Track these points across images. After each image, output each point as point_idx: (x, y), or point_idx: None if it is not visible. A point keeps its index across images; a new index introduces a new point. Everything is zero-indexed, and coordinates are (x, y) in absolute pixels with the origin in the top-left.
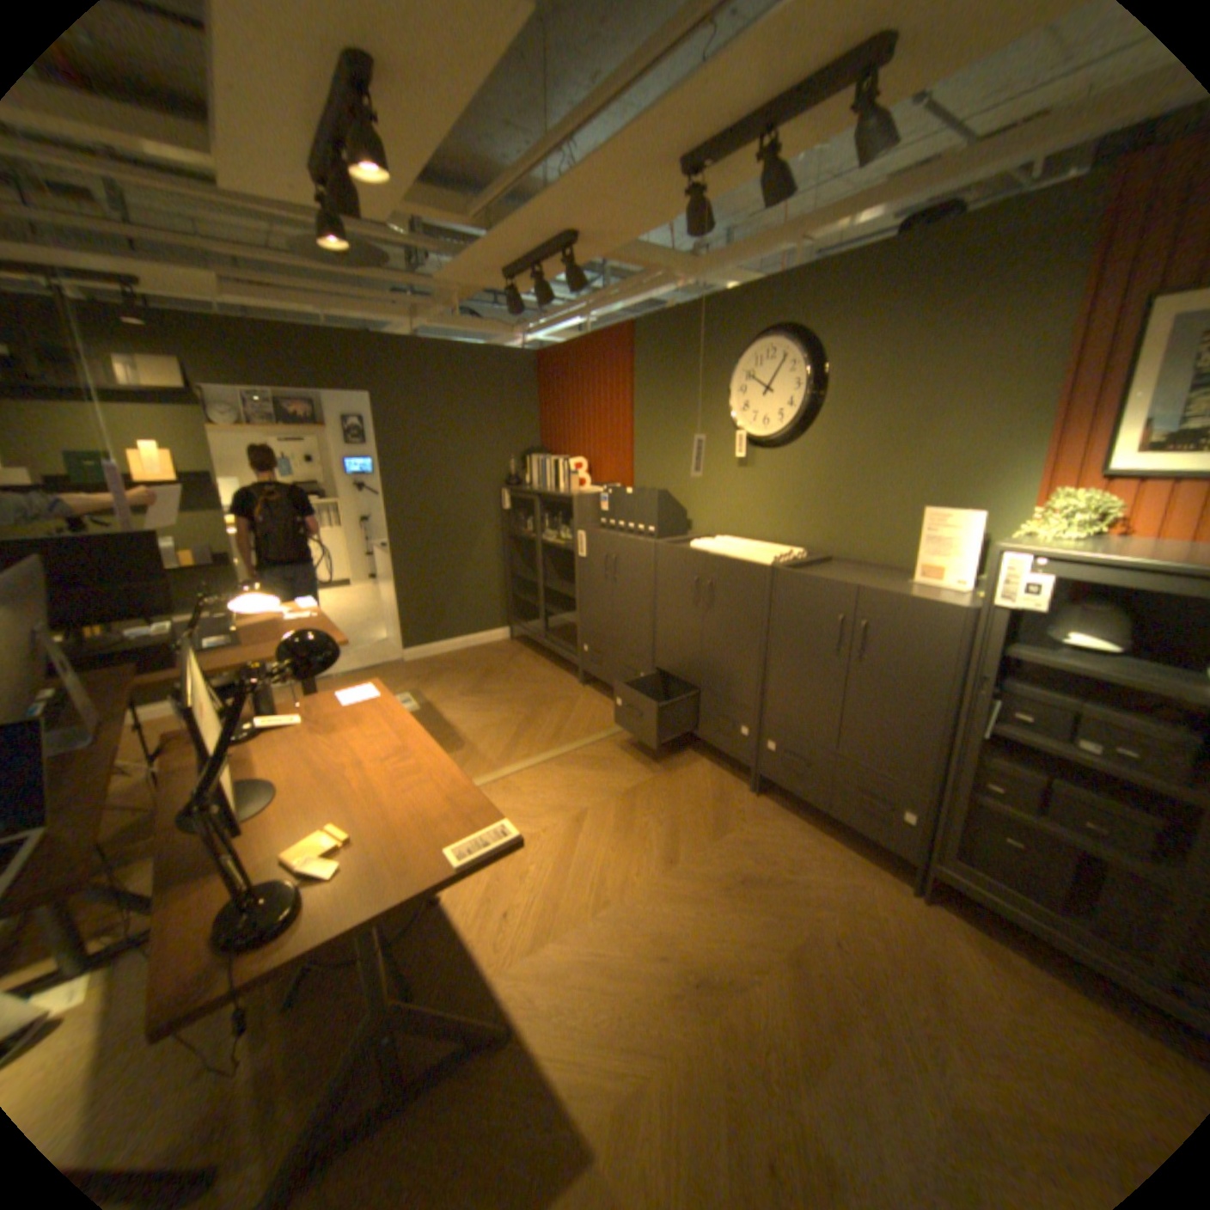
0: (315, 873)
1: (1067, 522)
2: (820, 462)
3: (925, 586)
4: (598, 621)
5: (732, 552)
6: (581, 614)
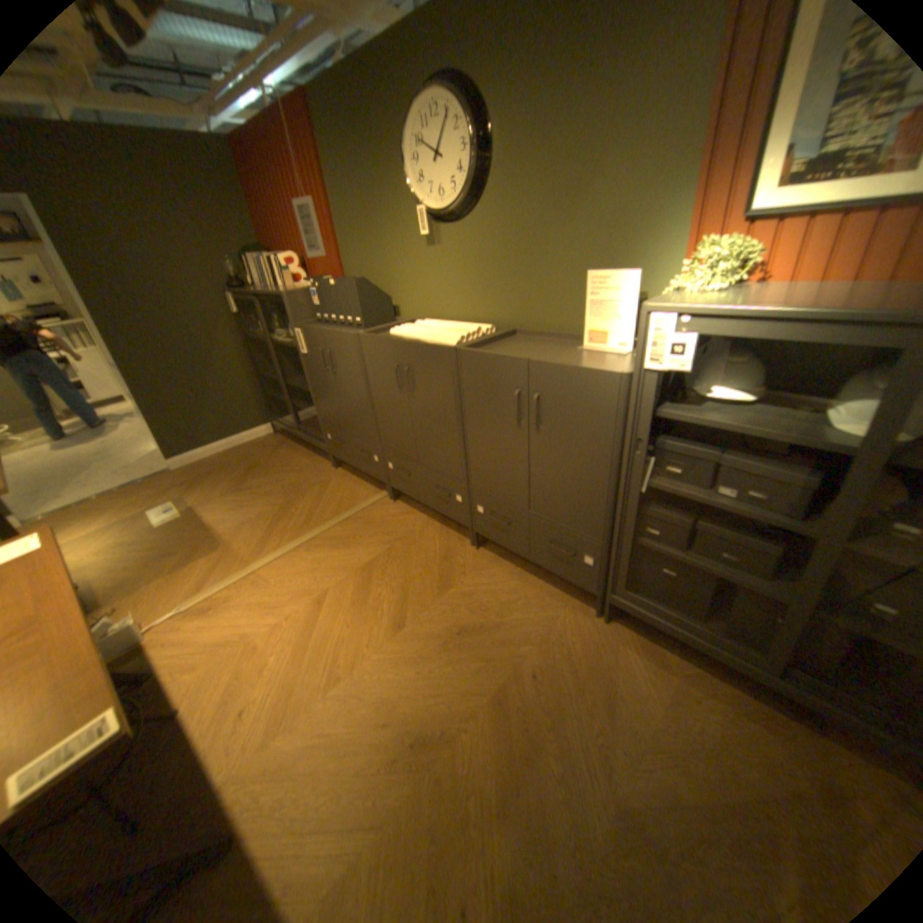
0: None
1: (711, 272)
2: (495, 233)
3: (592, 351)
4: (332, 412)
5: (423, 335)
6: (318, 407)
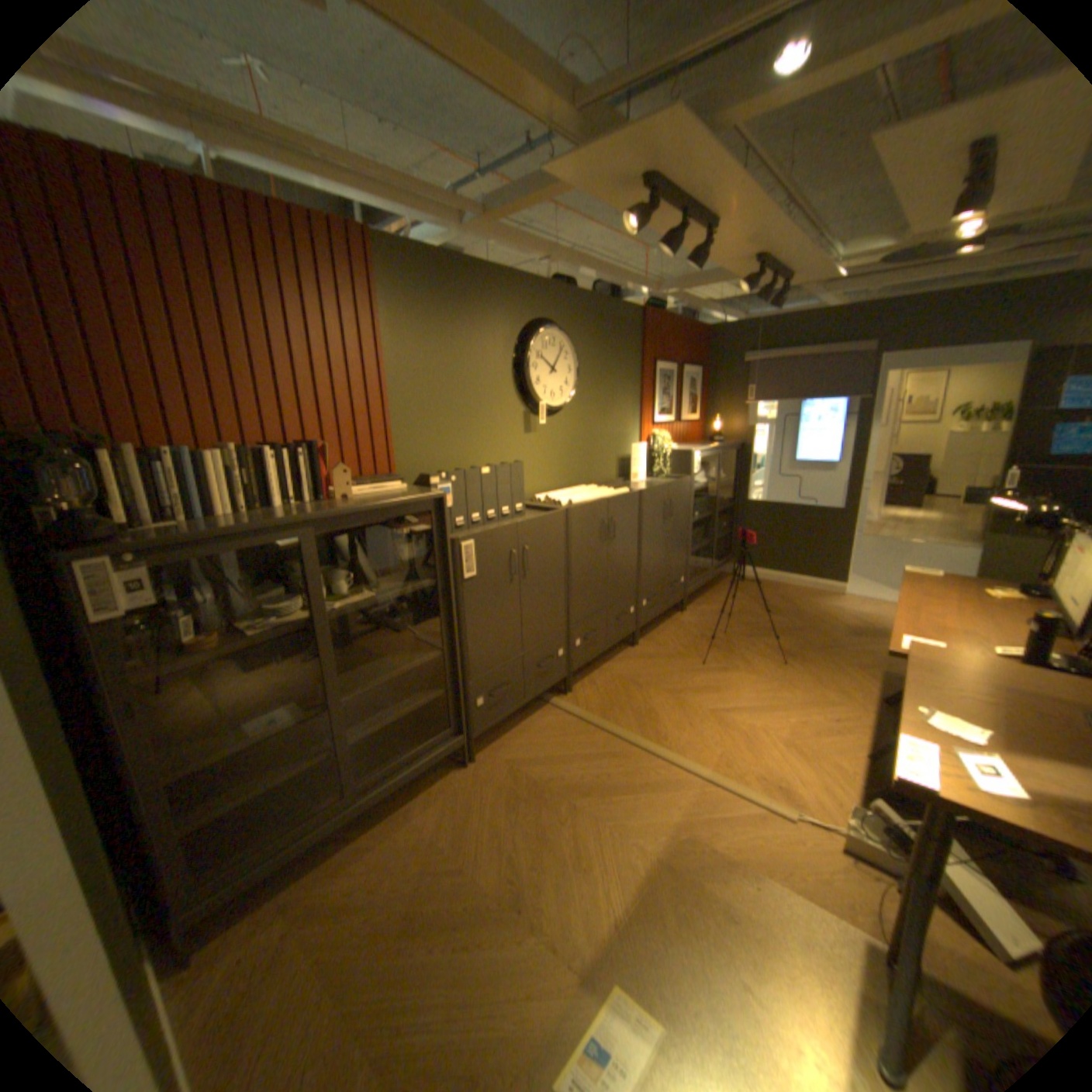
0: (1009, 591)
1: (668, 441)
2: (574, 426)
3: (639, 483)
4: (500, 646)
5: (603, 494)
6: (469, 662)
